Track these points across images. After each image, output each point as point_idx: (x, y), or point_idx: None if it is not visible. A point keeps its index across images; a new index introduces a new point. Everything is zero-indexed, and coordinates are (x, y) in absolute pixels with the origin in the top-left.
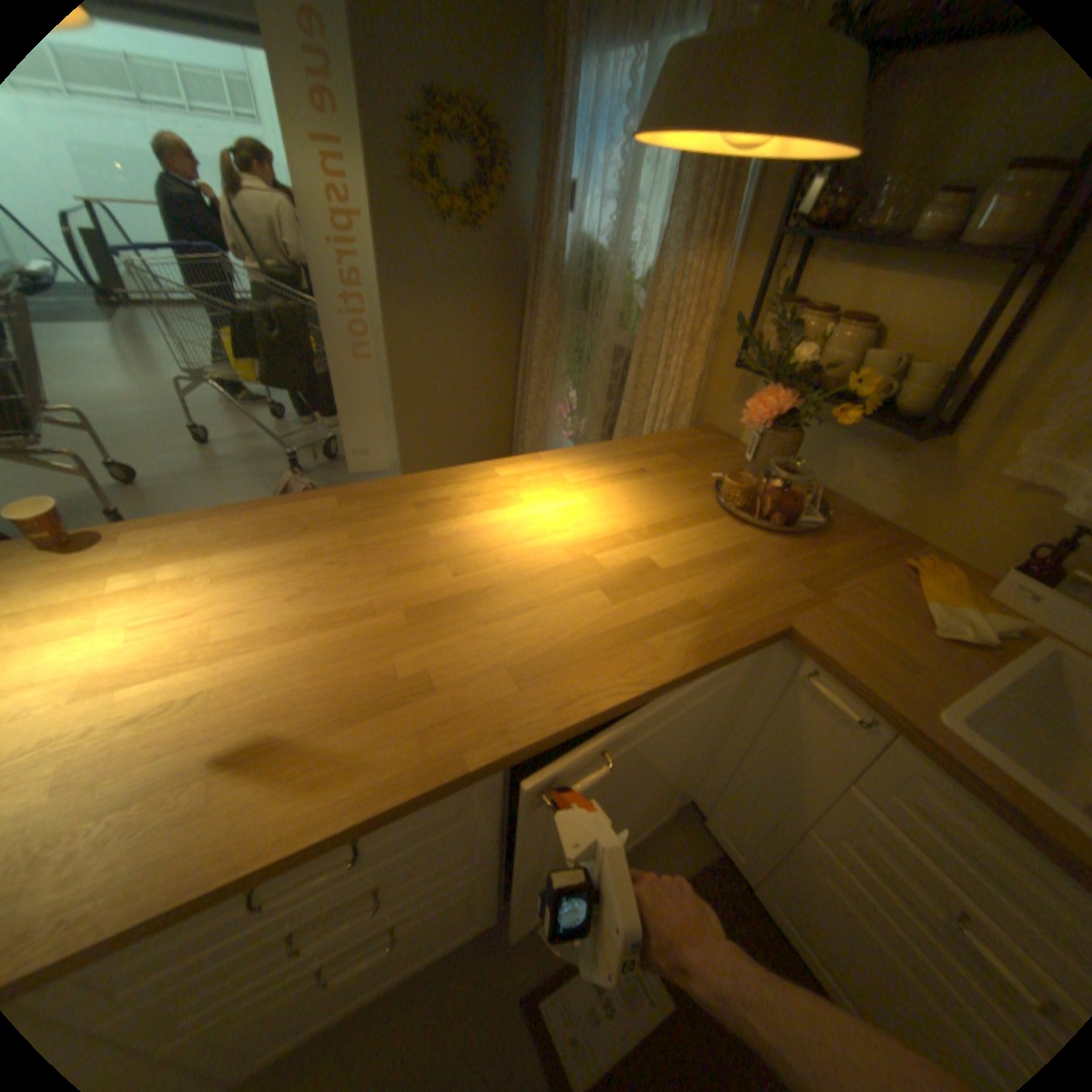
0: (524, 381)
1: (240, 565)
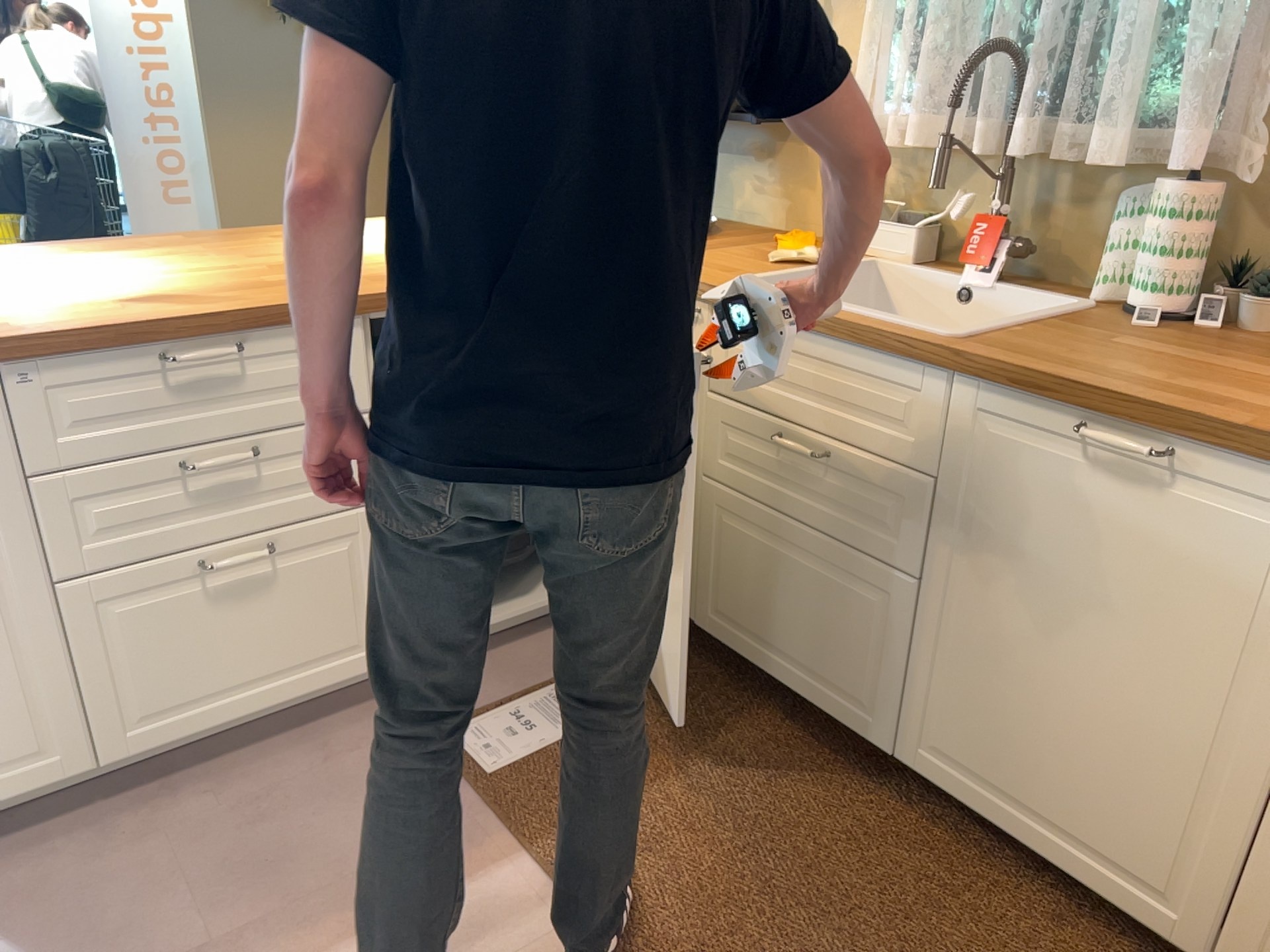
0: None
1: (100, 258)
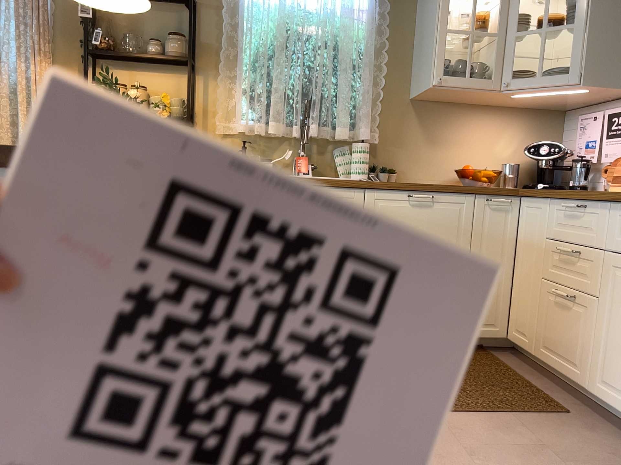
0: None
1: None
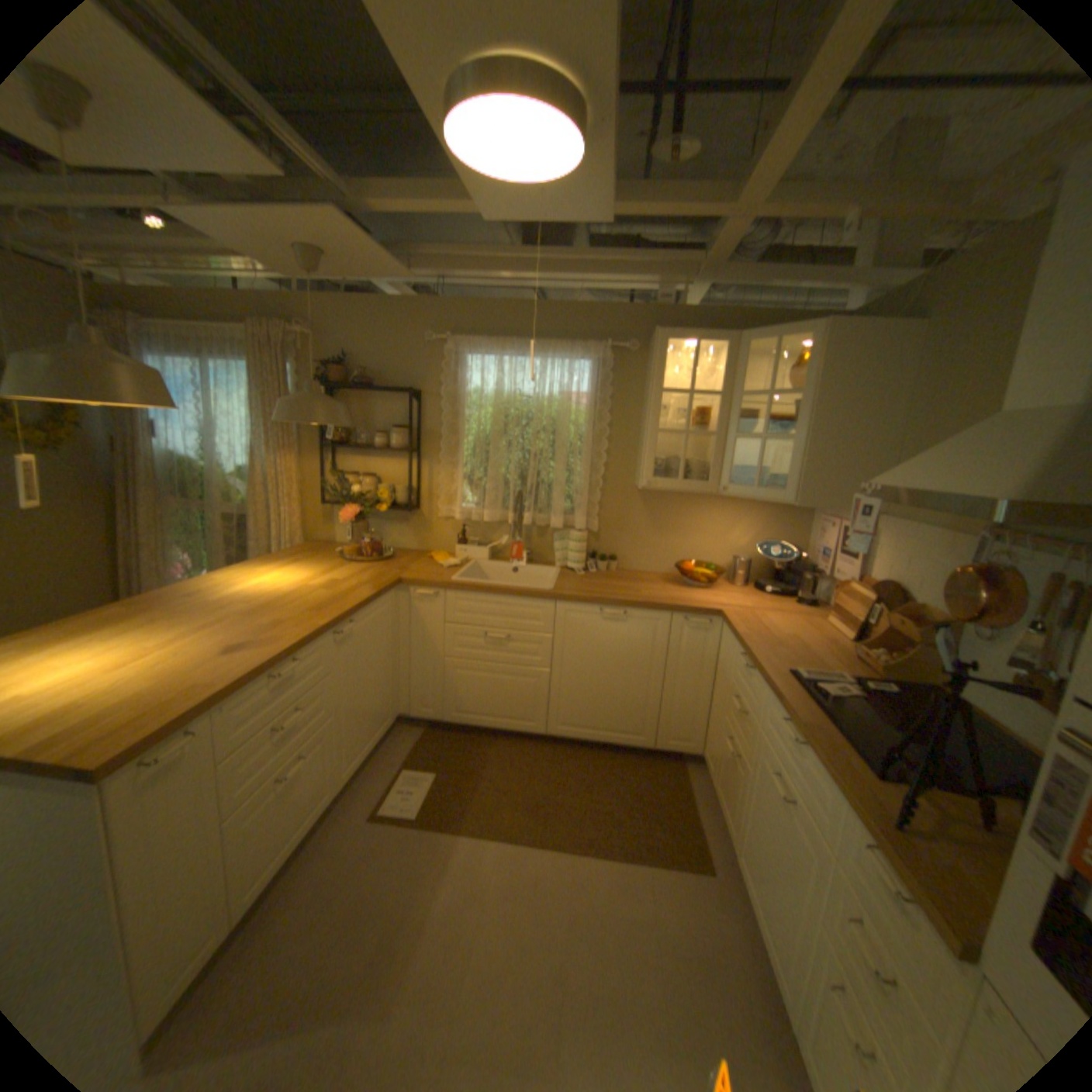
0: (125, 560)
1: (107, 634)
